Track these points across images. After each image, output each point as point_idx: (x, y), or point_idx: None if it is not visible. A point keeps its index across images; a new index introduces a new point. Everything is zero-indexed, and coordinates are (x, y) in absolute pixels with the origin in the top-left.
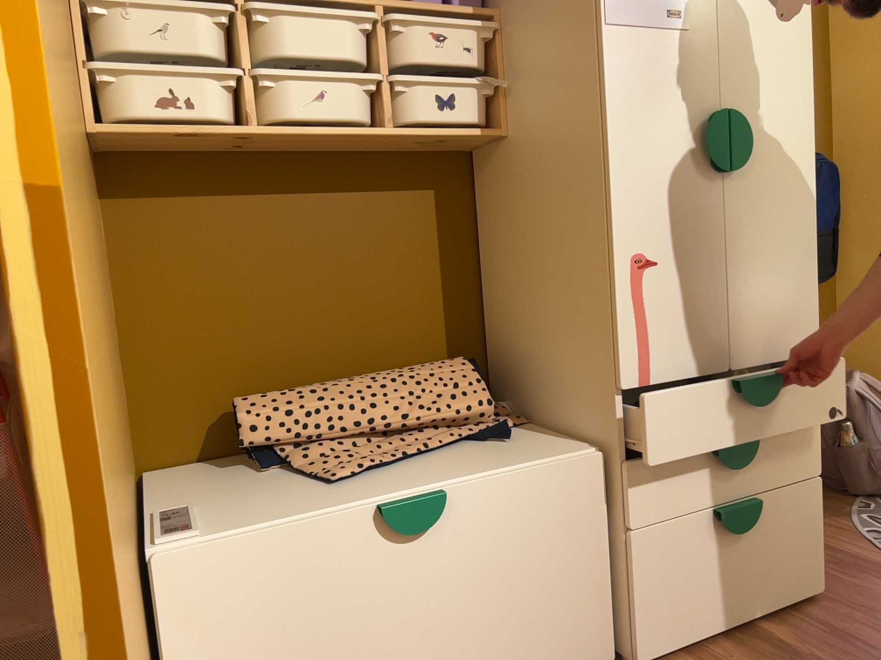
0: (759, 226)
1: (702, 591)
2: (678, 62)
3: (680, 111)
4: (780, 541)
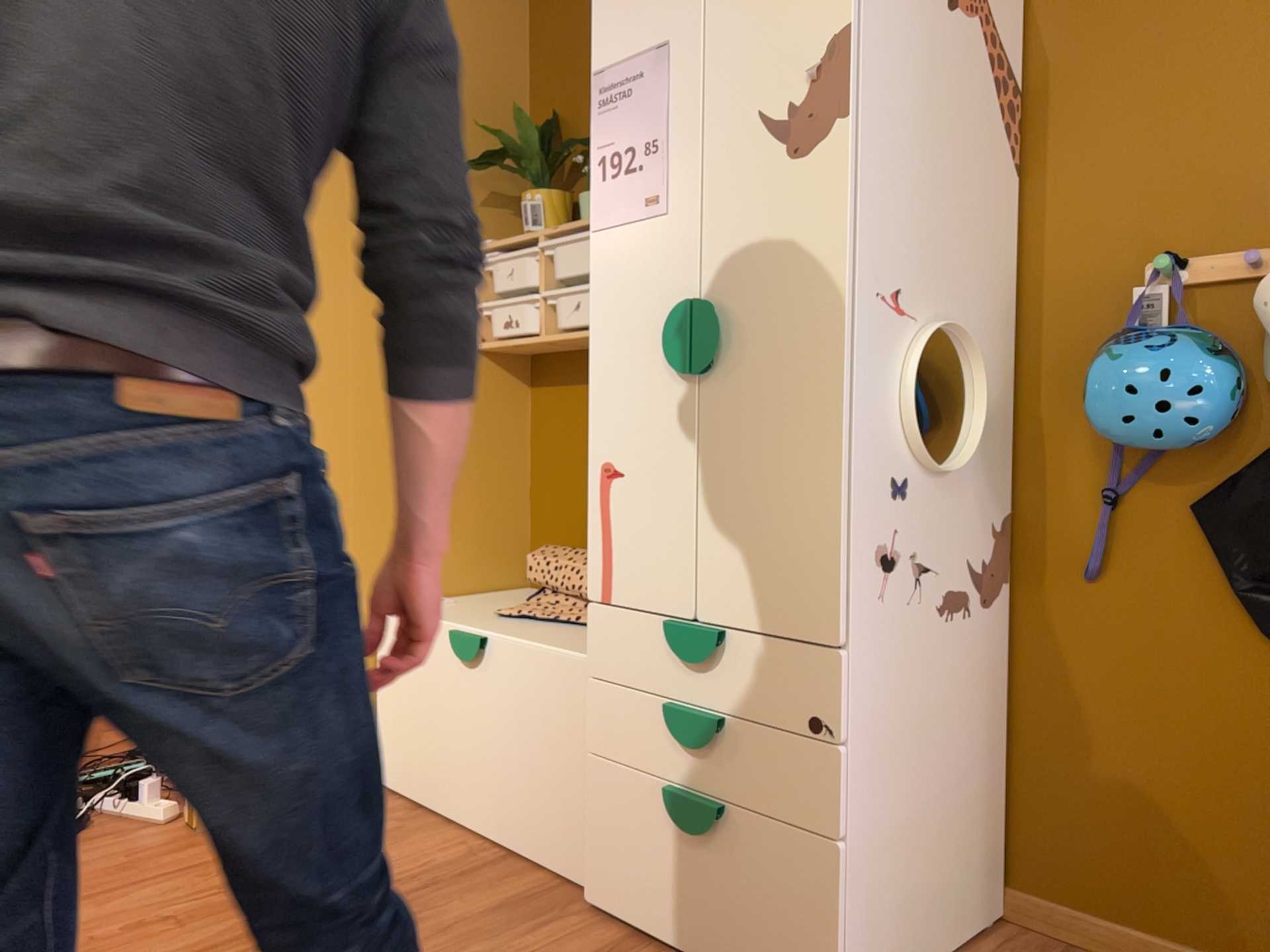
0: (744, 442)
1: (650, 875)
2: (654, 250)
3: (654, 305)
4: (758, 894)
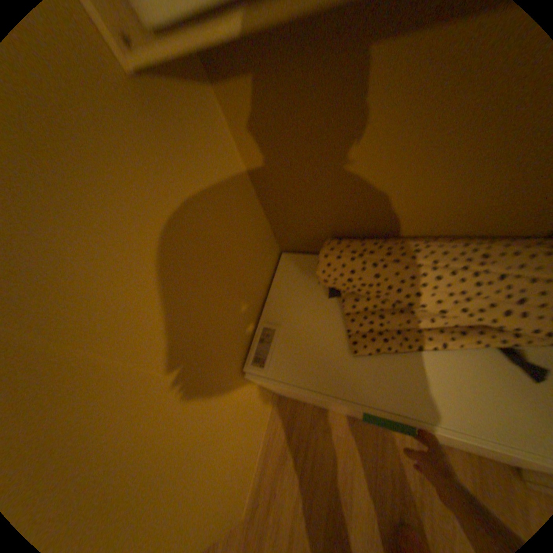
0: None
1: None
2: None
3: None
4: None
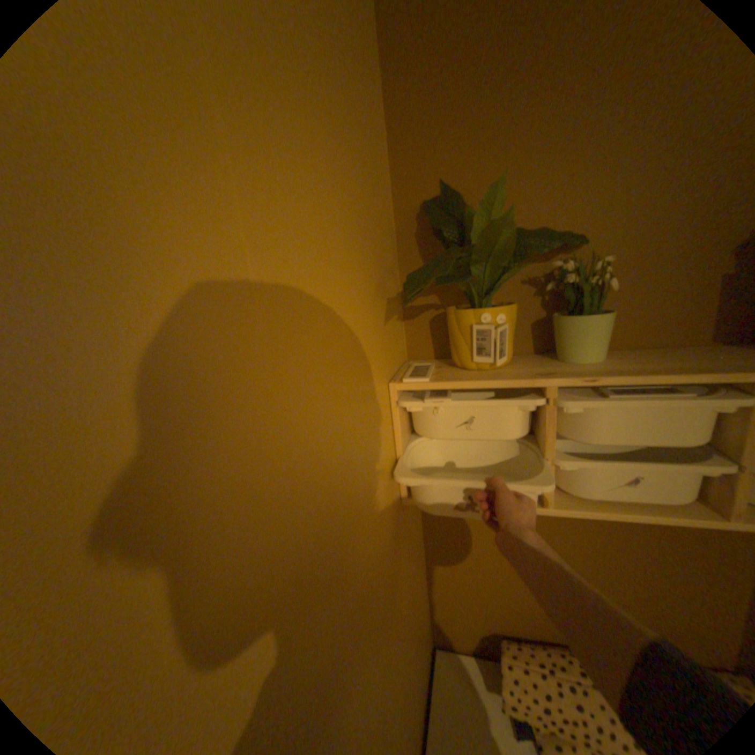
0: None
1: None
2: None
3: None
4: None
